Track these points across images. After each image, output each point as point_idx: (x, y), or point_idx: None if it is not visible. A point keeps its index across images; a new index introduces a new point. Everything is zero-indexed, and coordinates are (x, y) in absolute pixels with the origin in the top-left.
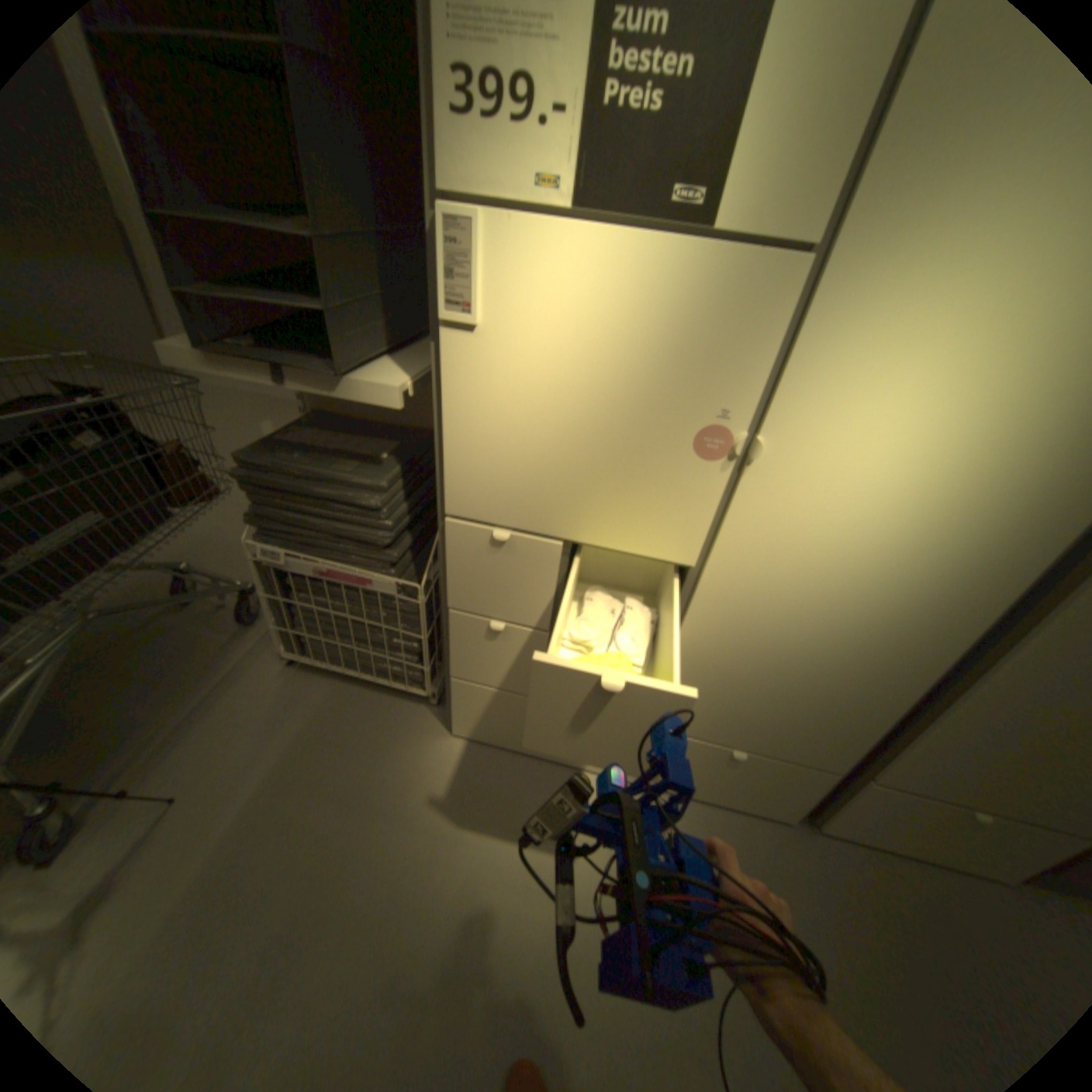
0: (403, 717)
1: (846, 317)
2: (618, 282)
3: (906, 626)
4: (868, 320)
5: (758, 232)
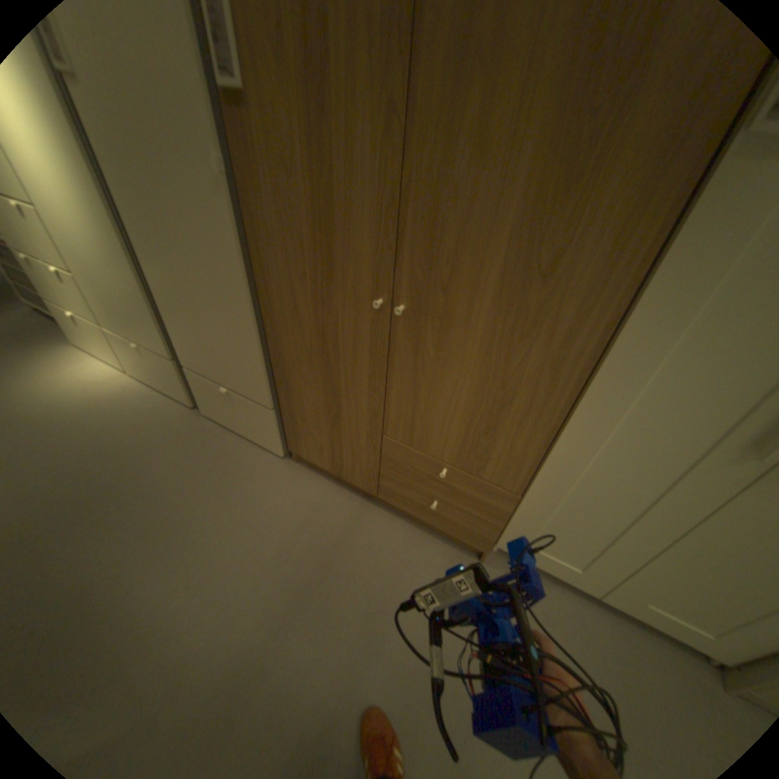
0: (63, 337)
1: None
2: None
3: (103, 237)
4: None
5: None
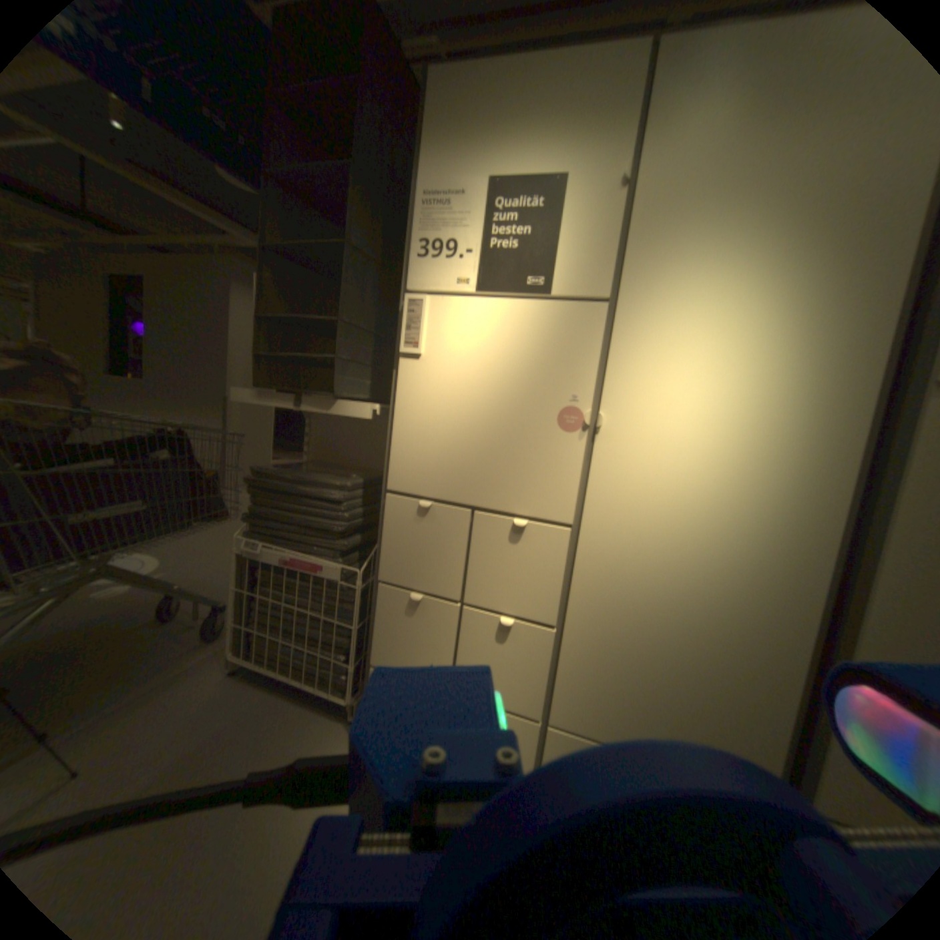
0: (319, 734)
1: (636, 336)
2: (502, 328)
3: (761, 578)
4: (649, 337)
5: (576, 299)
